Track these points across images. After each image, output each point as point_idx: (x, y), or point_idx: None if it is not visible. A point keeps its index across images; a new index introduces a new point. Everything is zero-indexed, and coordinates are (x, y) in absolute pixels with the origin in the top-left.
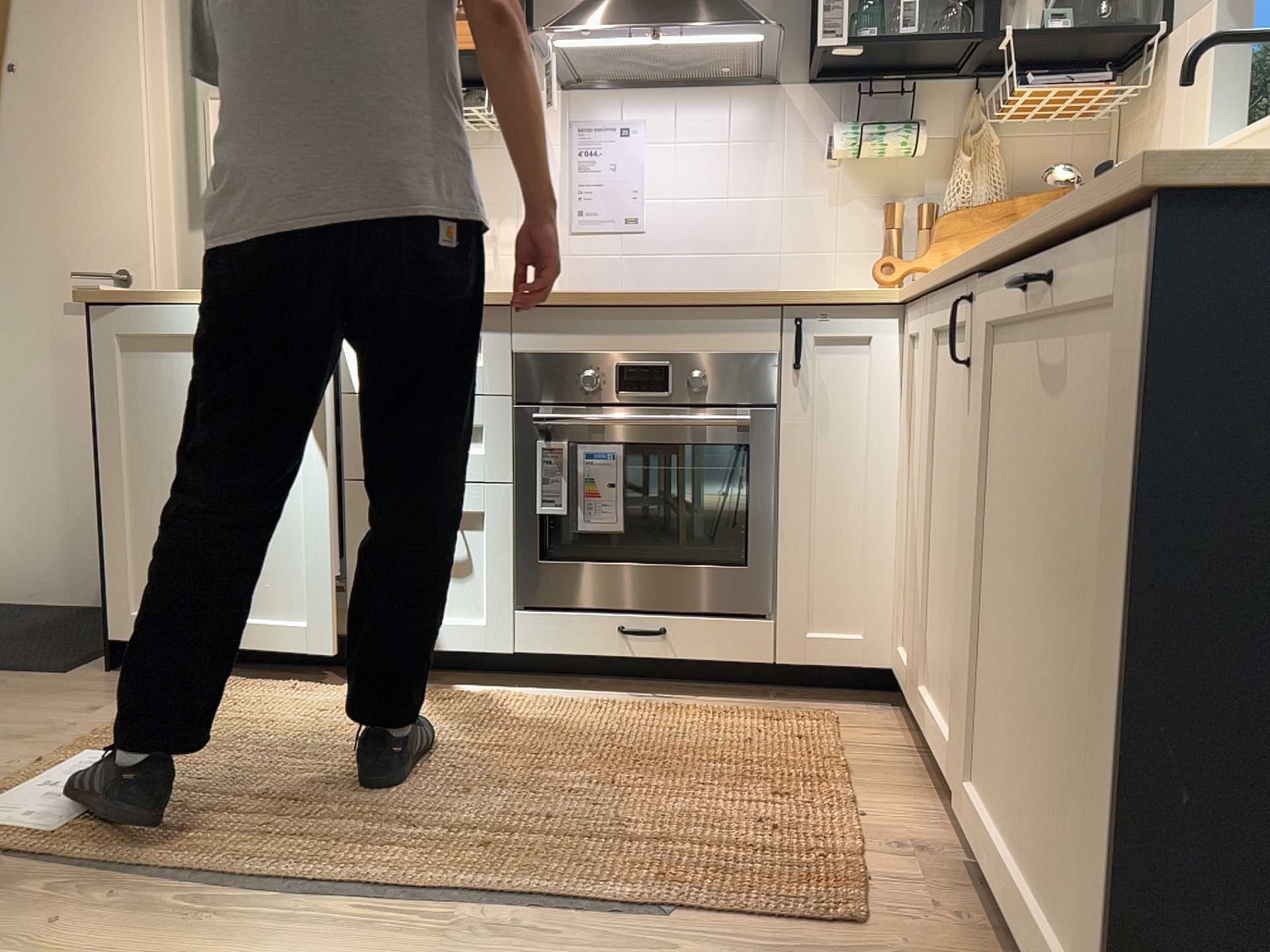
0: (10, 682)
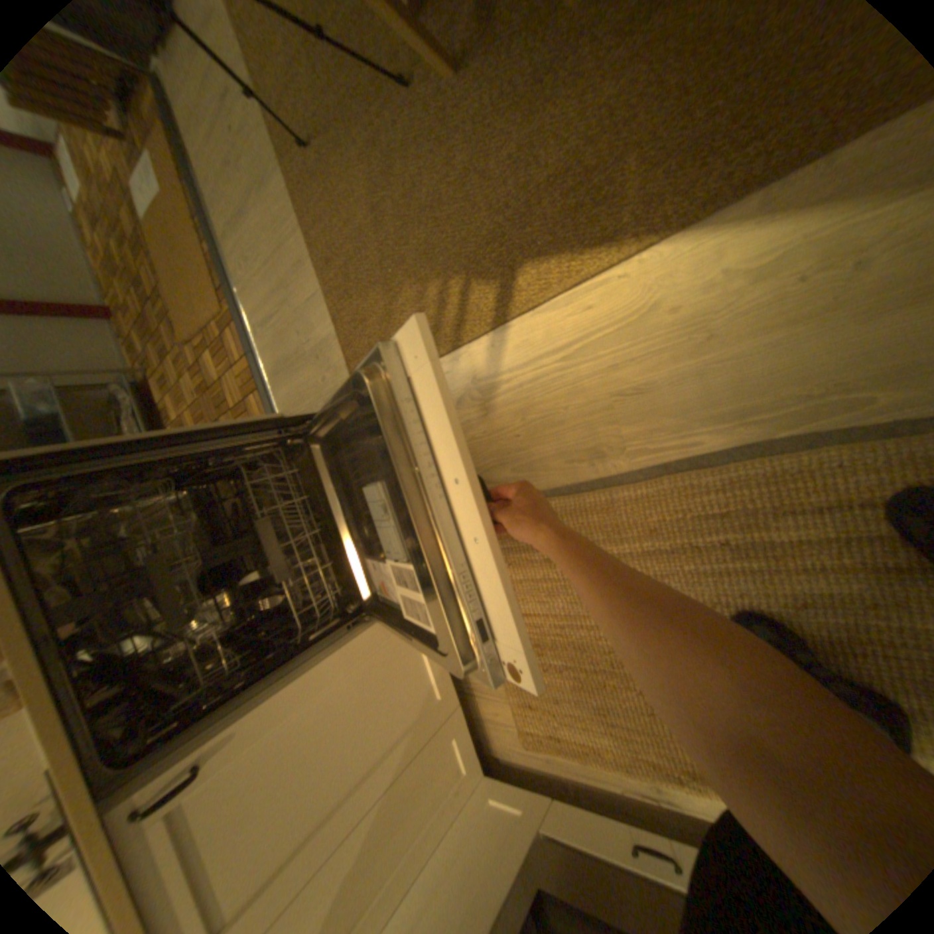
0: None
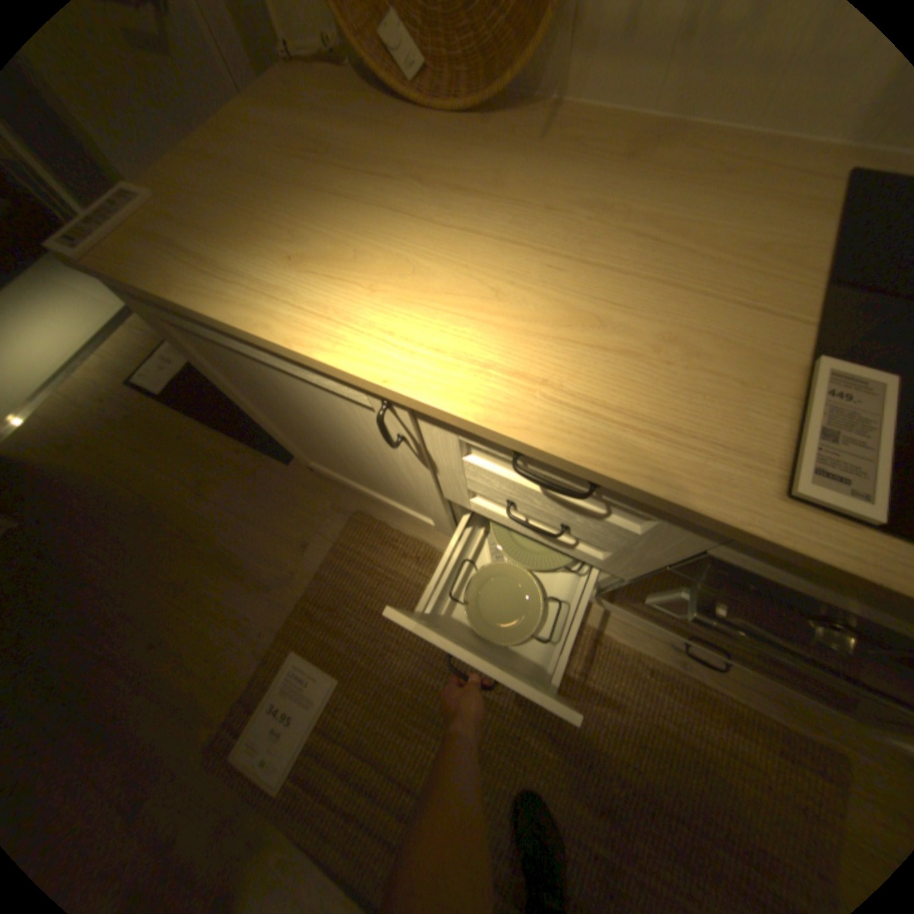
0: (256, 469)
